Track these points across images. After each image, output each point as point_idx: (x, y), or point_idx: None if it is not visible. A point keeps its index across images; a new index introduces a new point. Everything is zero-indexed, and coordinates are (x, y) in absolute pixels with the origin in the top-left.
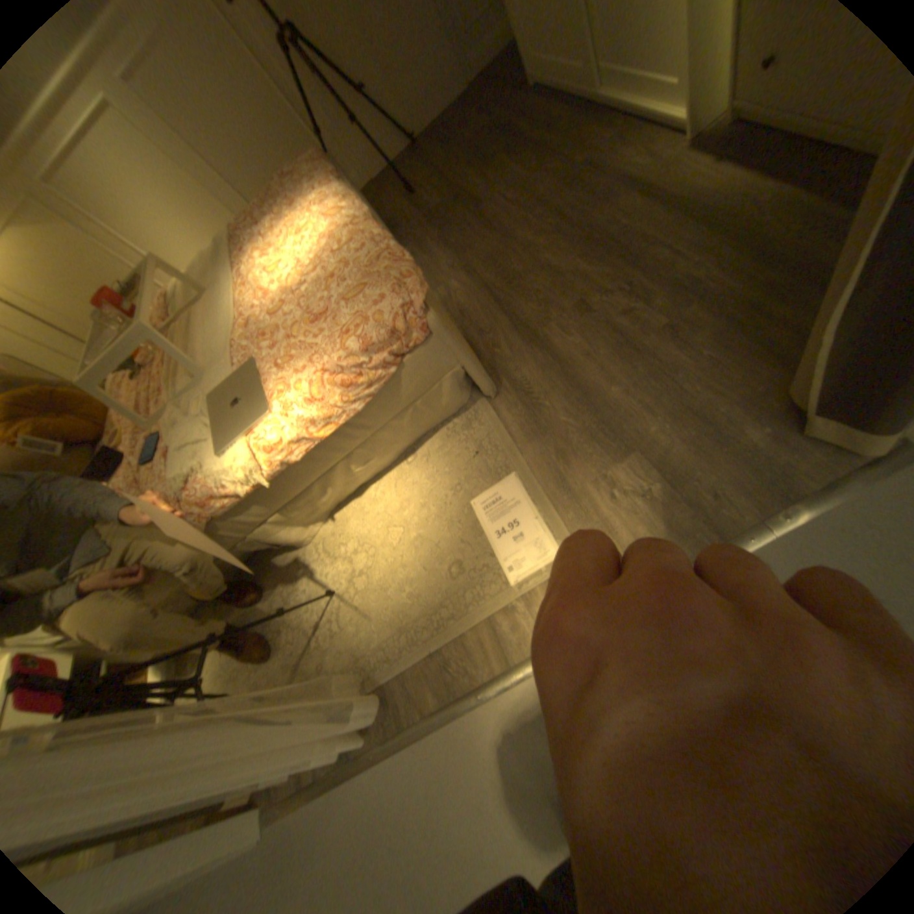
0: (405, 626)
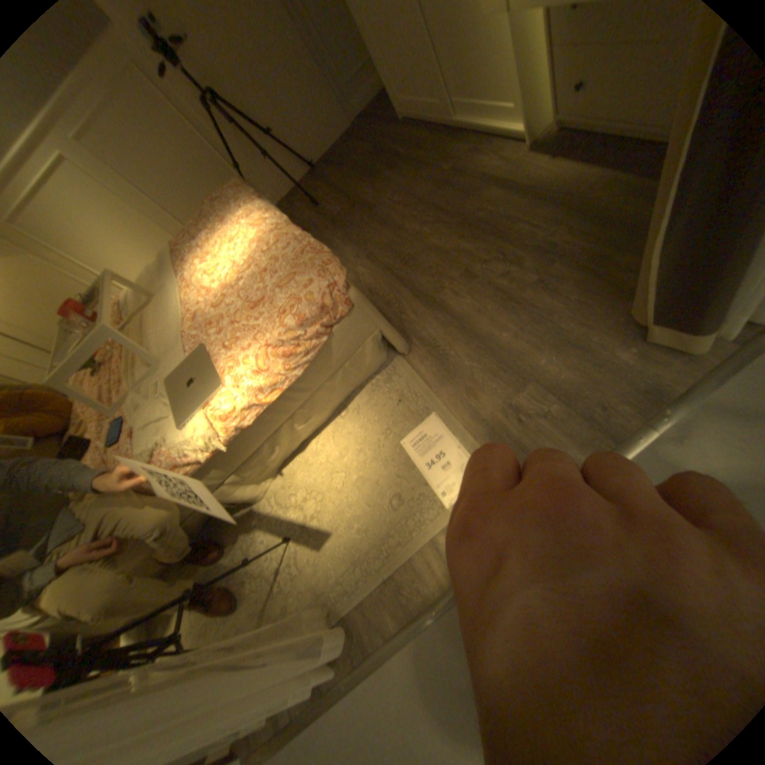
0: (359, 558)
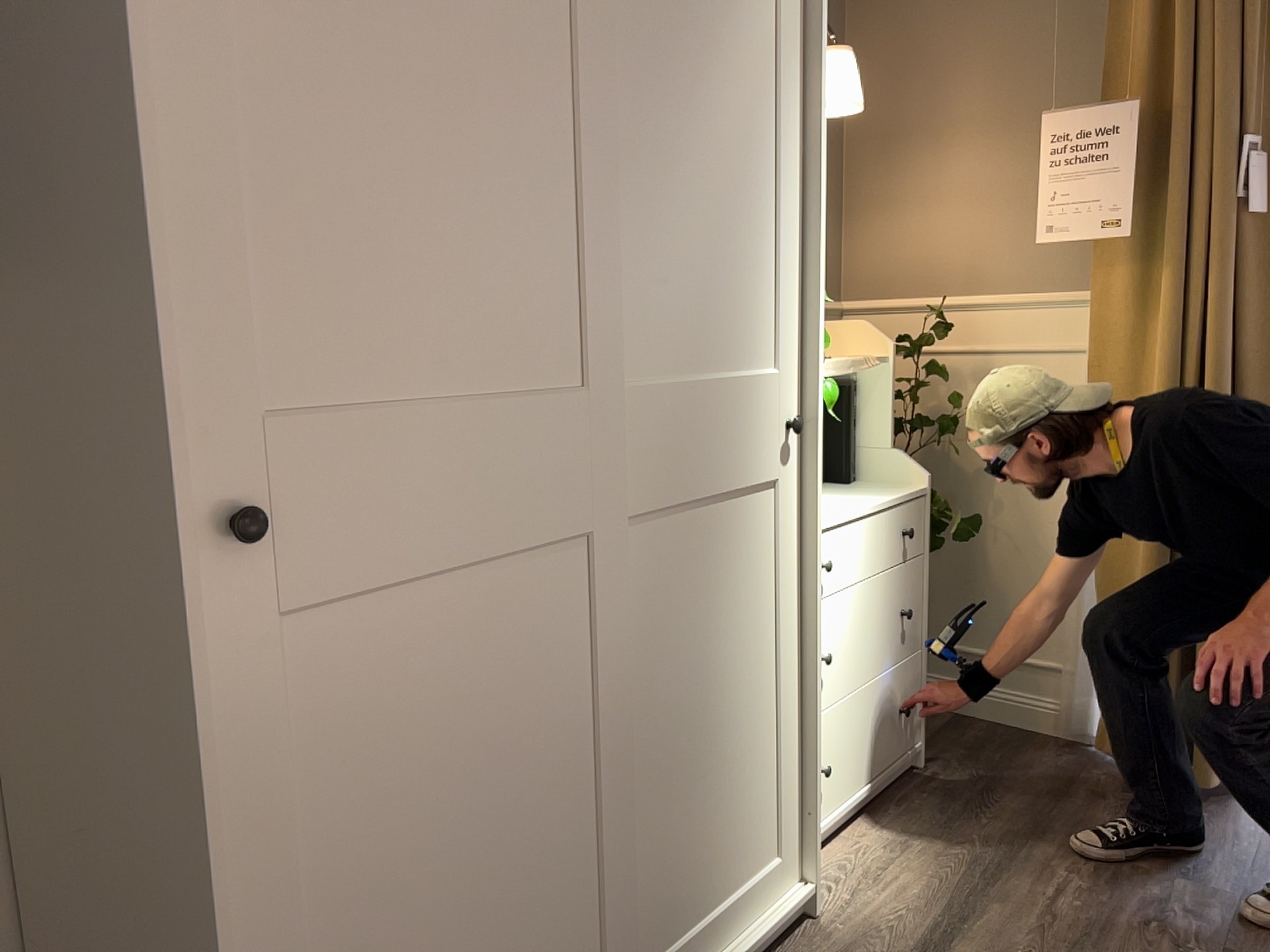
0: None
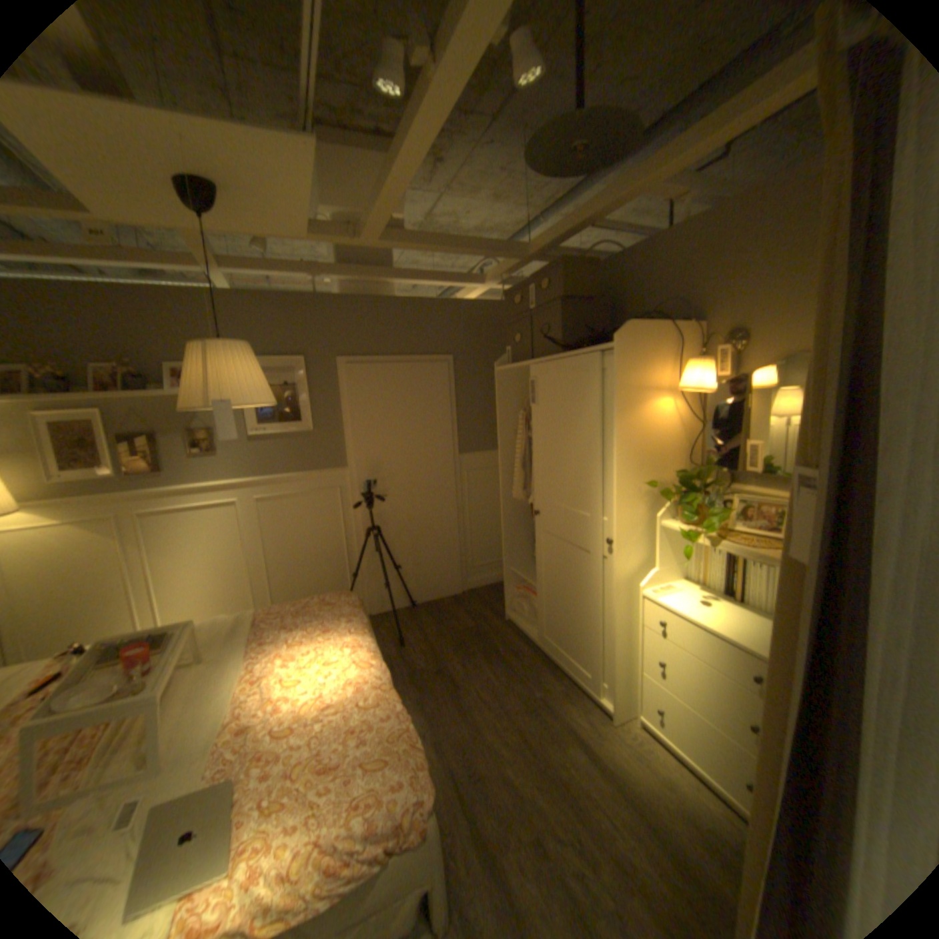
0: None
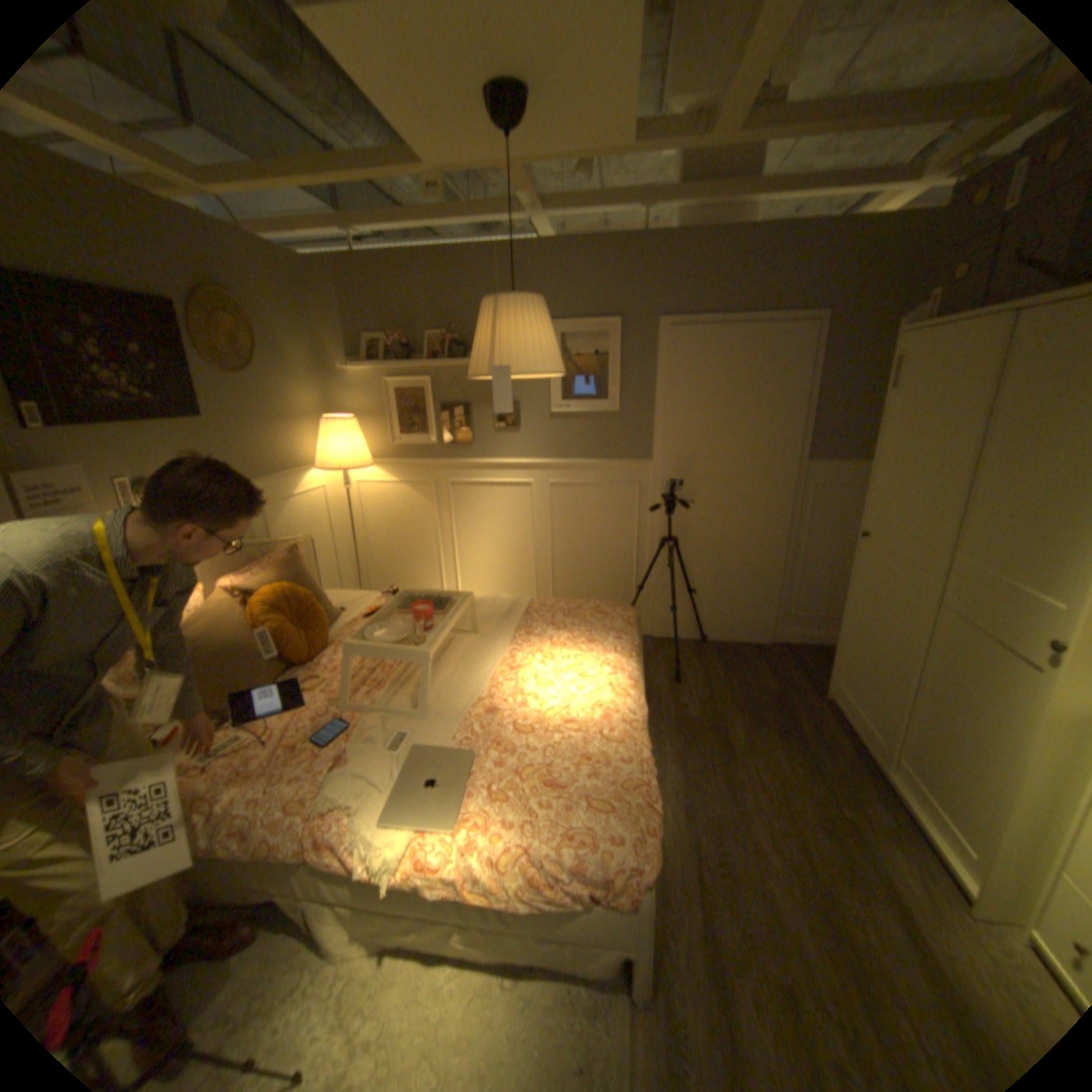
0: None
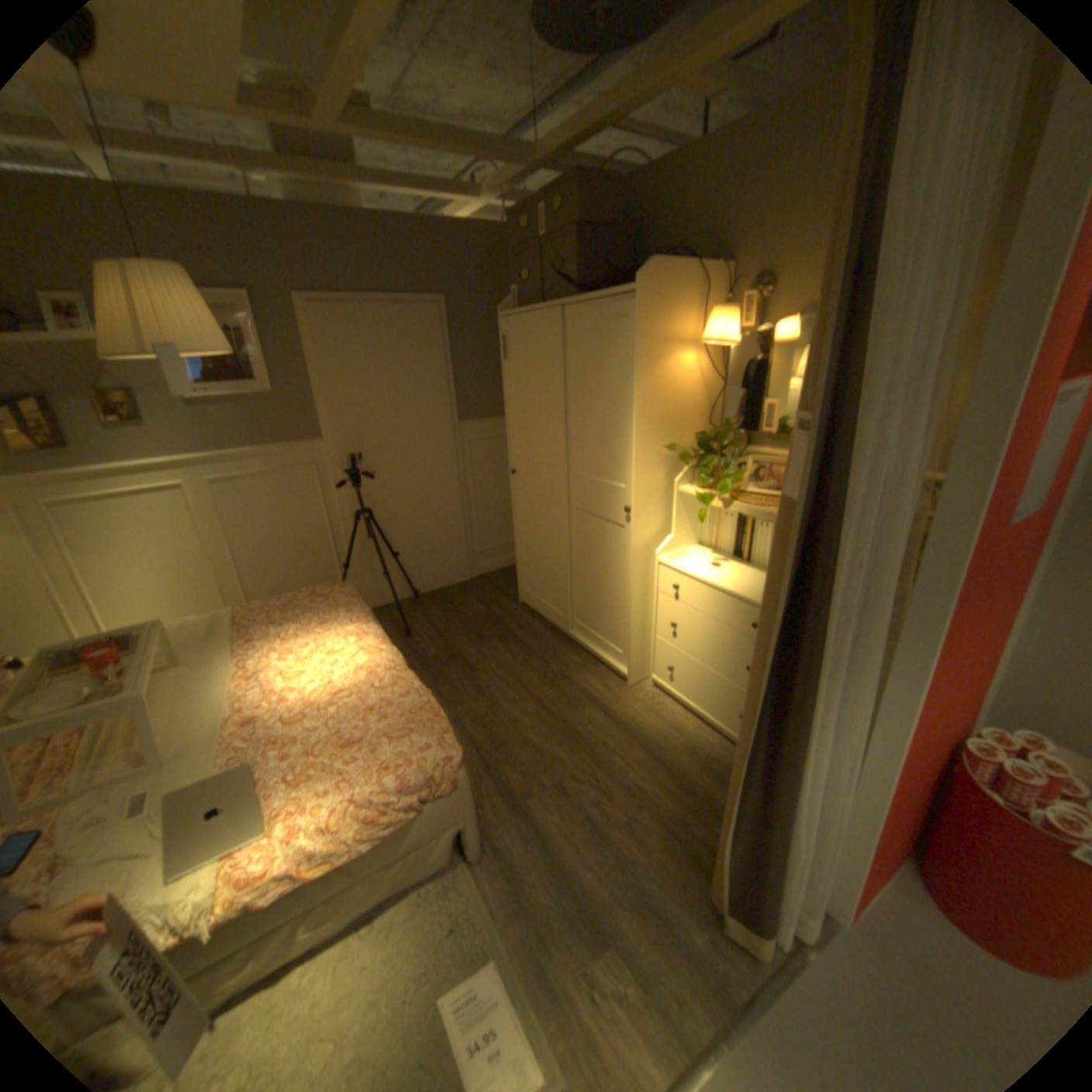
0: None
